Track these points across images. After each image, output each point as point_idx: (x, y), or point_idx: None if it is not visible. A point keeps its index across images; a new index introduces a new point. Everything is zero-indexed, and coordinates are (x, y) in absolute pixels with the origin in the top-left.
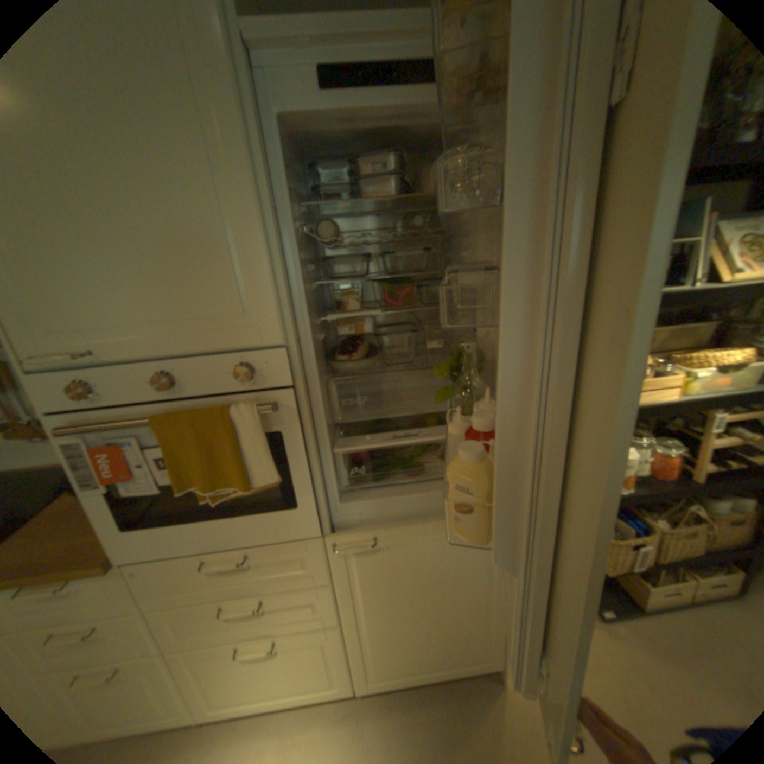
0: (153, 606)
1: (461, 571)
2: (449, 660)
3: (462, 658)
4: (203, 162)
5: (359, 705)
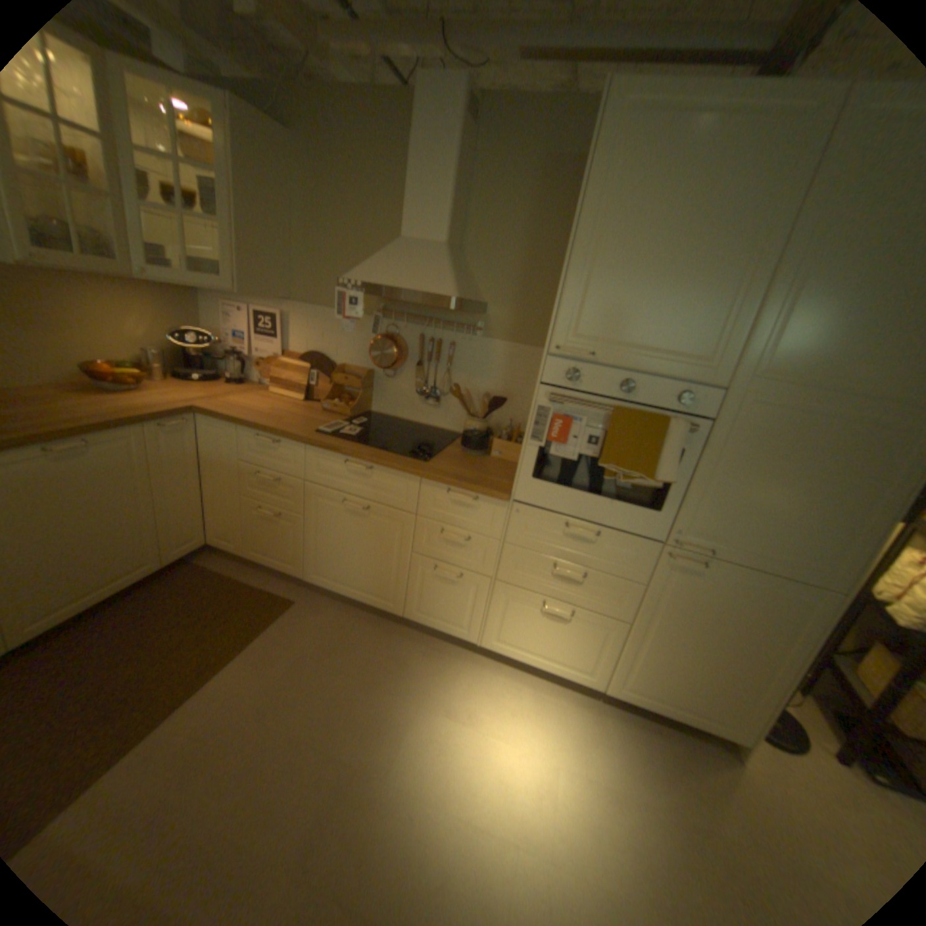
0: (515, 539)
1: (765, 628)
2: (706, 707)
3: (719, 712)
4: (745, 256)
5: (601, 707)
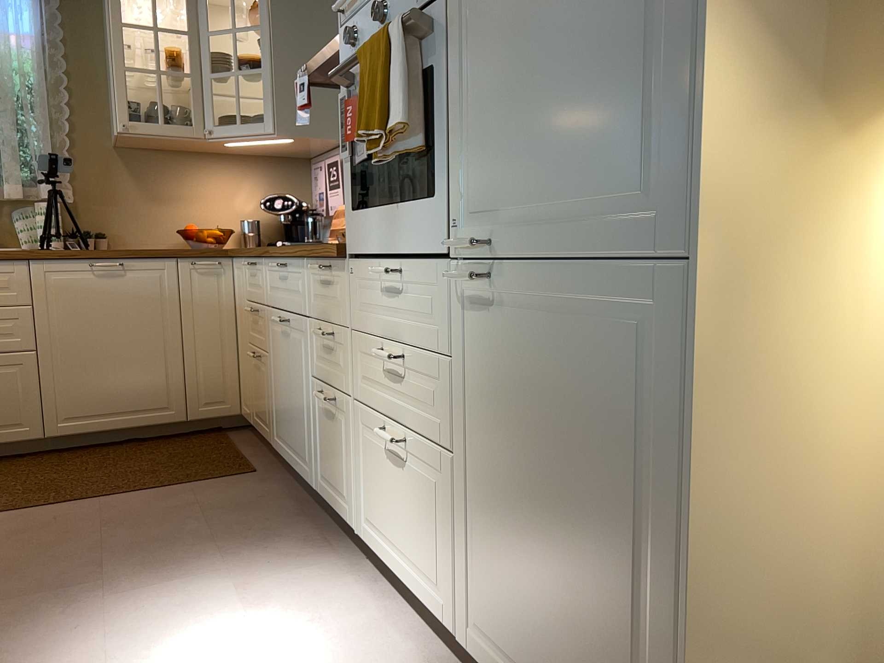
0: (358, 321)
1: (604, 420)
2: None
3: None
4: None
5: None
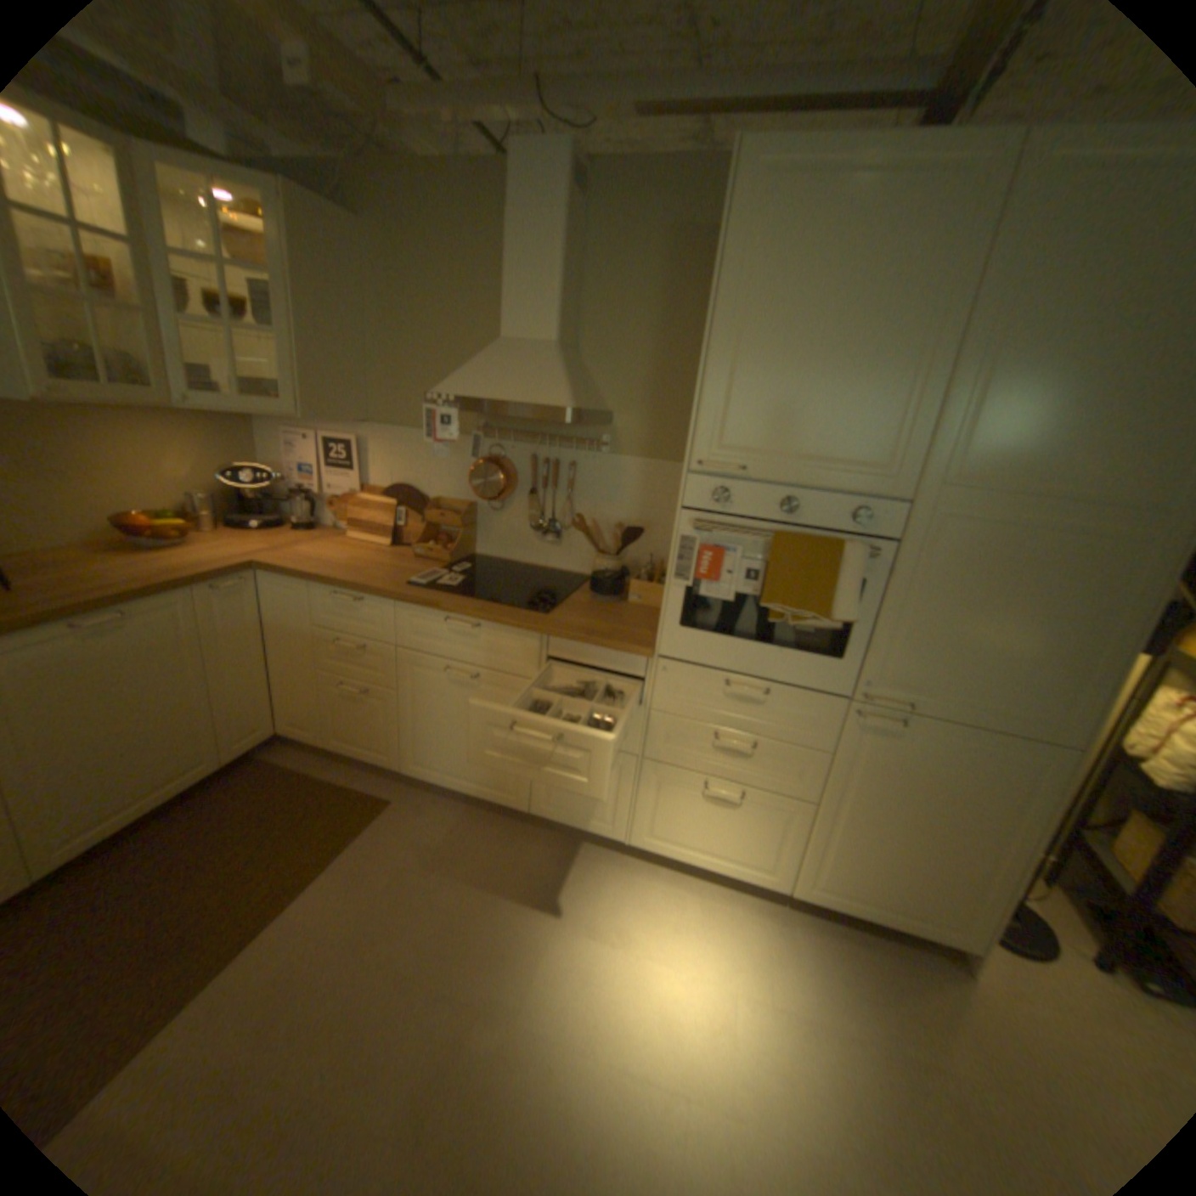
0: (664, 705)
1: (986, 799)
2: (920, 906)
3: (938, 911)
4: (920, 339)
5: (788, 914)
